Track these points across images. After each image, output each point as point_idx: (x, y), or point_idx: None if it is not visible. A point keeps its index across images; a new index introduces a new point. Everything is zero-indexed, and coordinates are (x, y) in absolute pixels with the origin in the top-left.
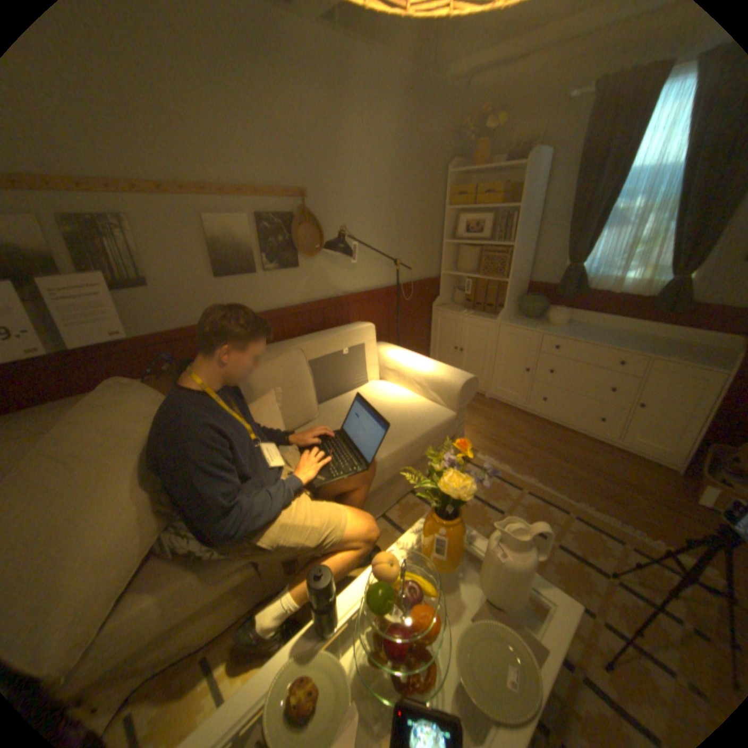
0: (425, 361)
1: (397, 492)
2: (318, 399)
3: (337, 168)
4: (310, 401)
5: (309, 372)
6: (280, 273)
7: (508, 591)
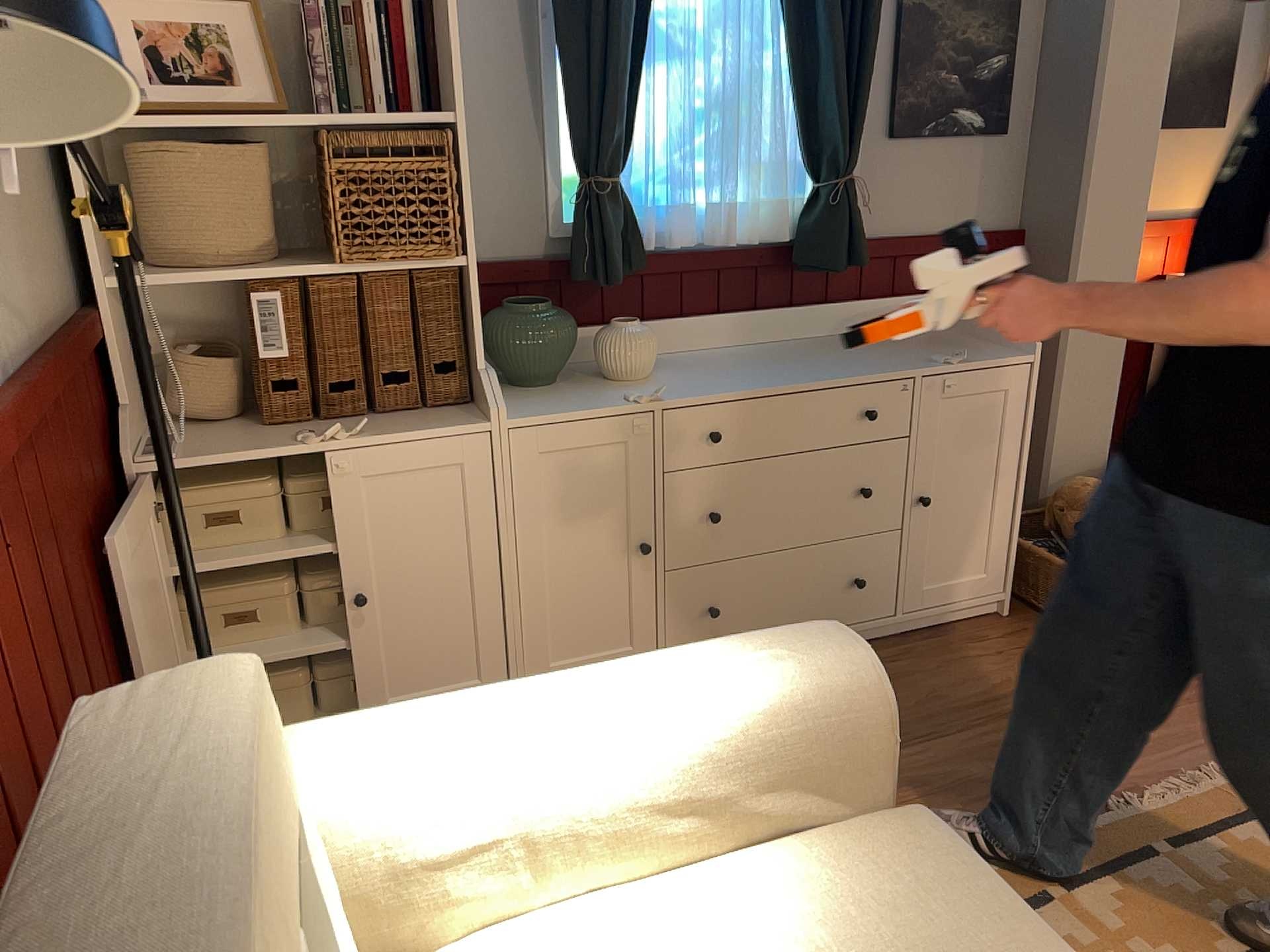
0: (602, 686)
1: None
2: None
3: None
4: None
5: None
6: None
7: None
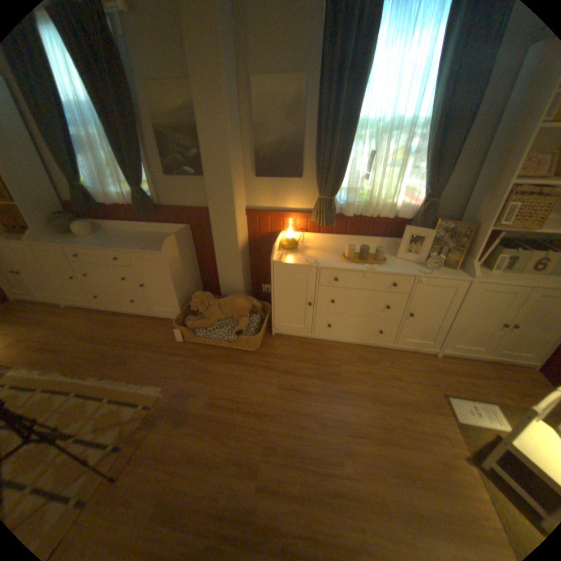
0: None
1: None
2: None
3: None
4: None
5: None
6: None
7: None
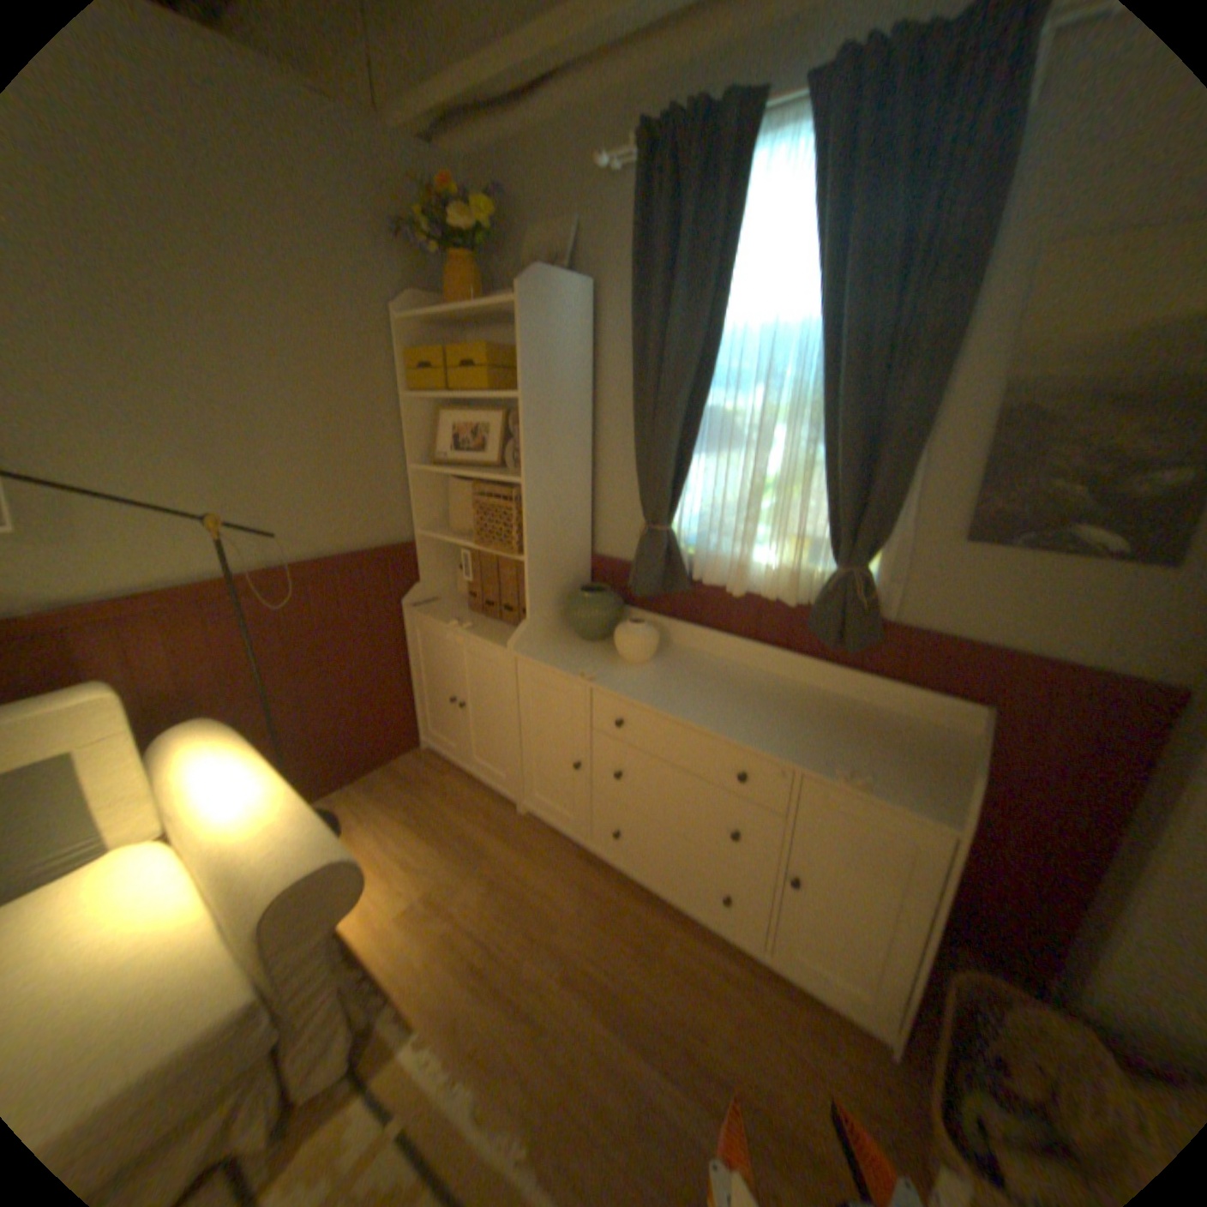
0: (242, 797)
1: None
2: None
3: None
4: None
5: None
6: None
7: None
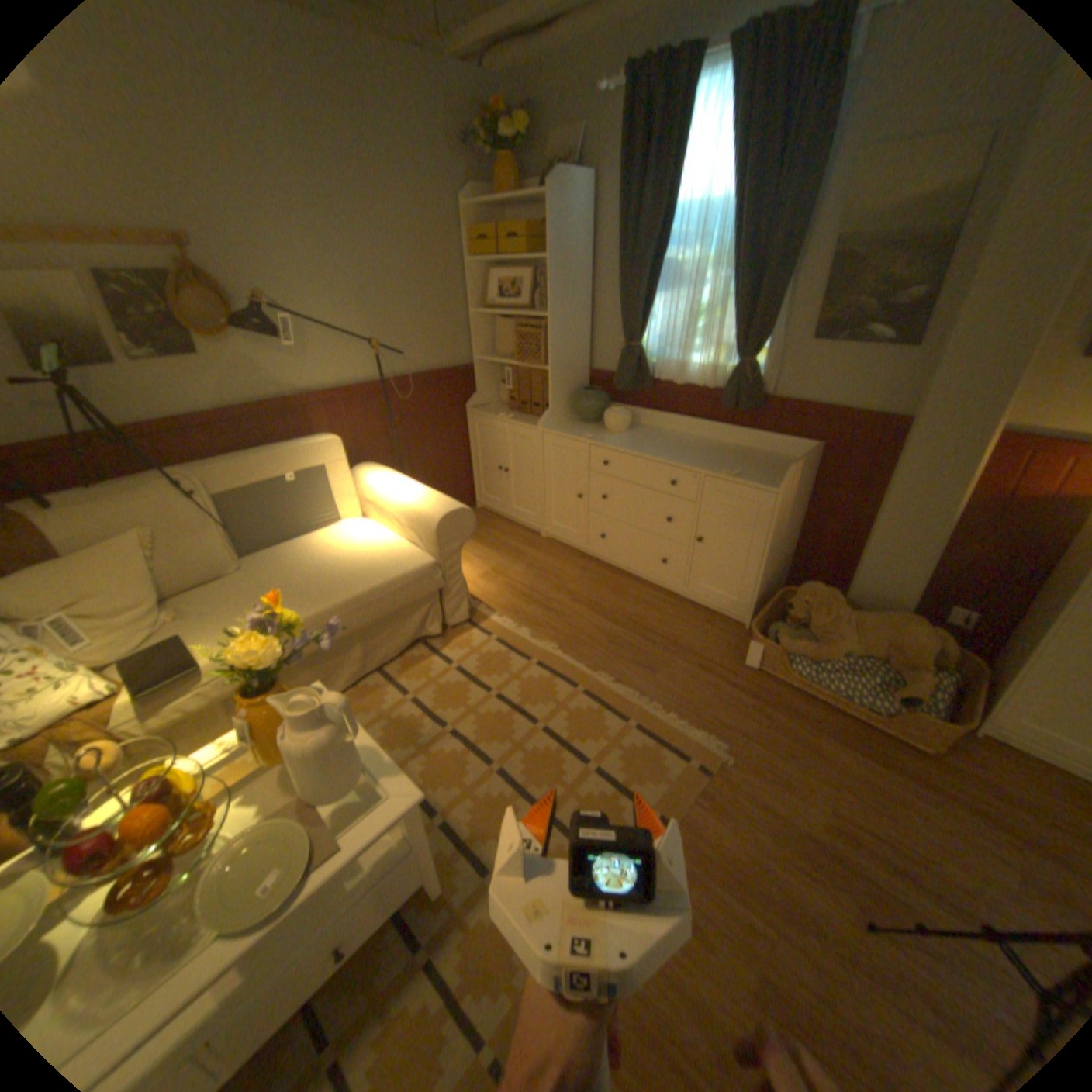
0: (410, 487)
1: (344, 669)
2: (232, 546)
3: (243, 197)
4: (209, 548)
5: (204, 508)
6: (163, 361)
7: (299, 780)
